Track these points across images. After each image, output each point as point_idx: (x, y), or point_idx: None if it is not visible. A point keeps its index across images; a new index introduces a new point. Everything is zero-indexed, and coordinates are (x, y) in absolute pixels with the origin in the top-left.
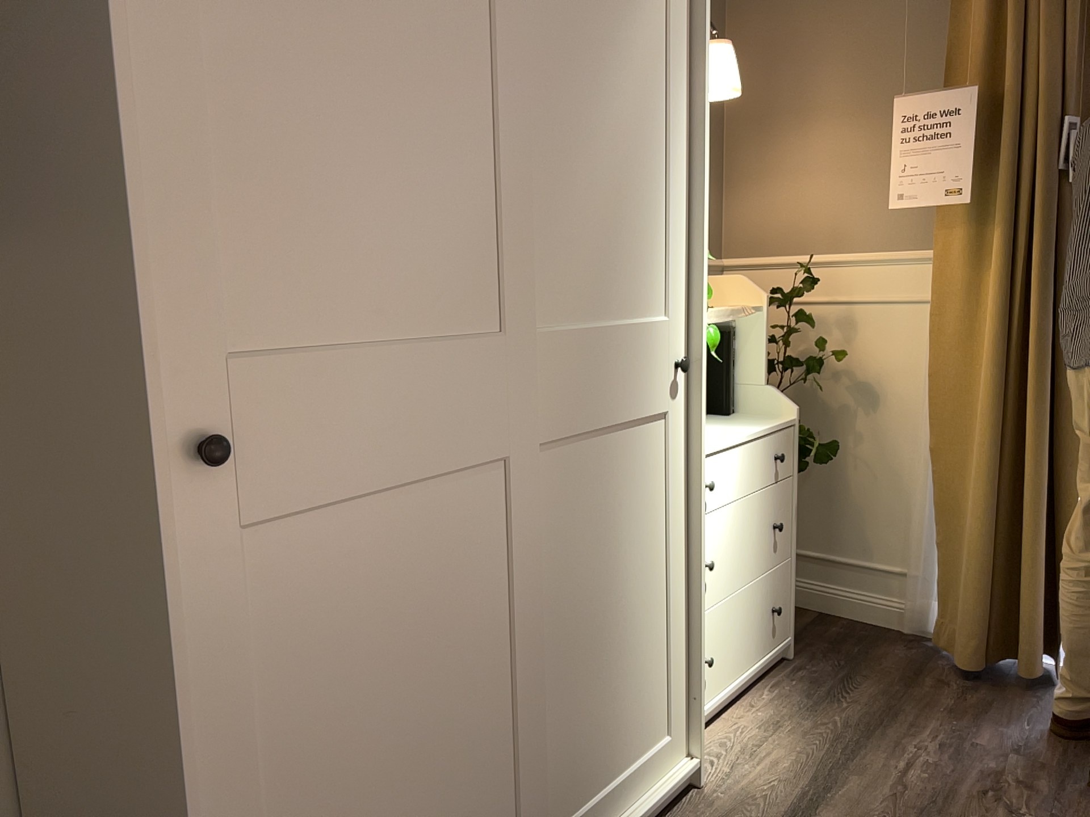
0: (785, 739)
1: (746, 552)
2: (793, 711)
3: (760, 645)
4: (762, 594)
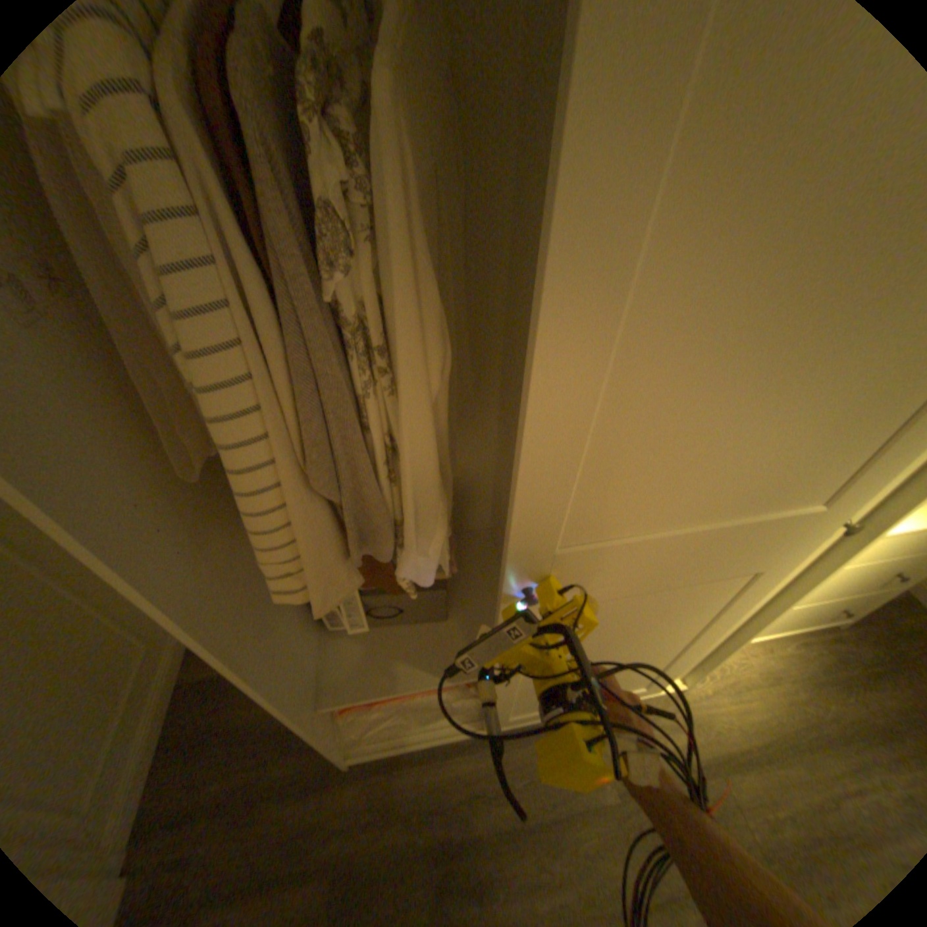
0: (772, 696)
1: (840, 588)
2: (799, 677)
3: (810, 624)
4: (837, 605)
